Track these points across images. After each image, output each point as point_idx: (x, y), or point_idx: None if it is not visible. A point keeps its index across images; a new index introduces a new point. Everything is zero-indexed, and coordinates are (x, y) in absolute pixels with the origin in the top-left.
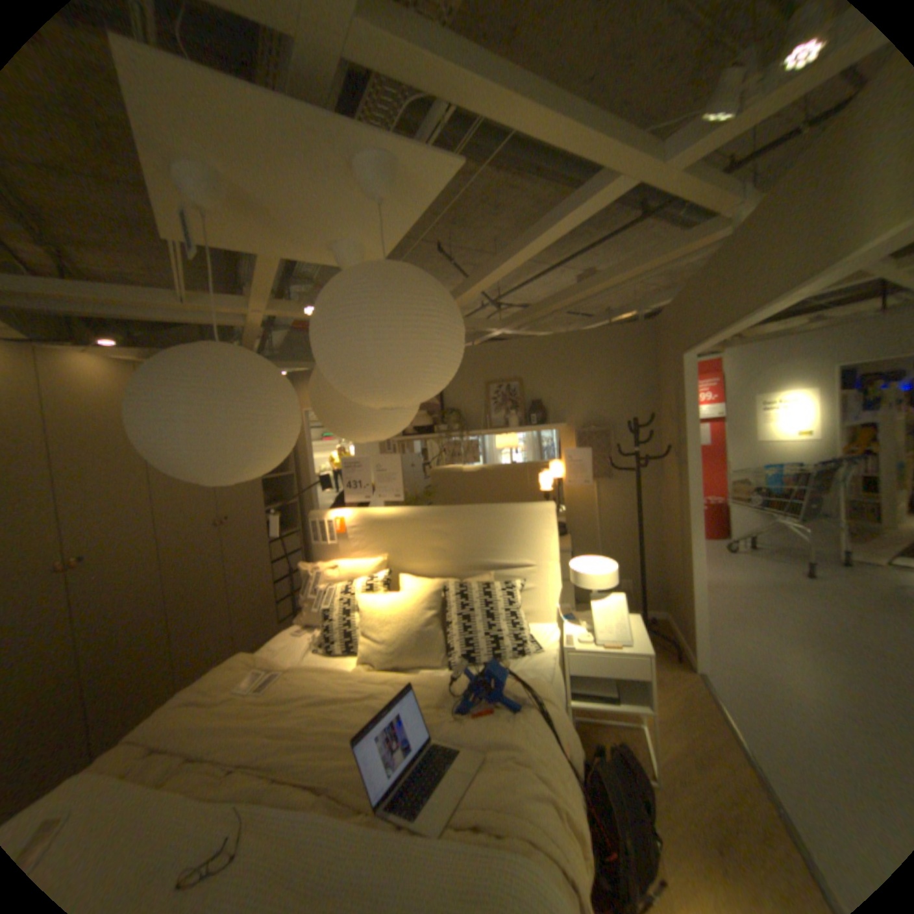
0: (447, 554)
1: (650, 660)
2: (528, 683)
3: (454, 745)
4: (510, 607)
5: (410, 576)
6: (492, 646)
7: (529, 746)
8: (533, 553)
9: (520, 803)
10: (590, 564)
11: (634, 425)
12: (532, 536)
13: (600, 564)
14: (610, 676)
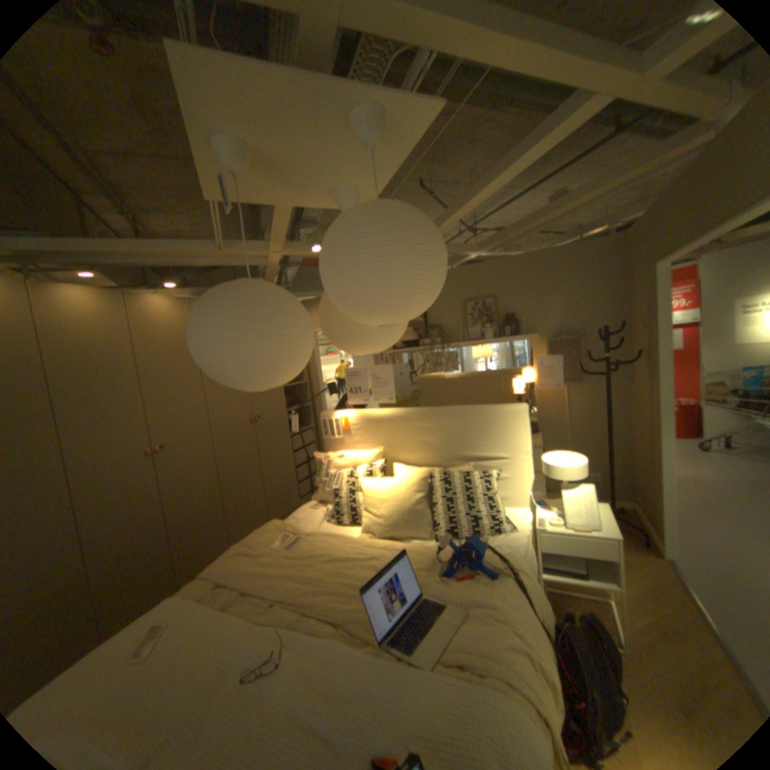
0: (433, 447)
1: (619, 544)
2: (504, 556)
3: (442, 601)
4: (487, 492)
5: (402, 465)
6: (472, 525)
7: (506, 607)
8: (508, 448)
9: (499, 652)
10: (561, 458)
11: (605, 333)
12: (507, 433)
13: (571, 459)
14: (580, 556)
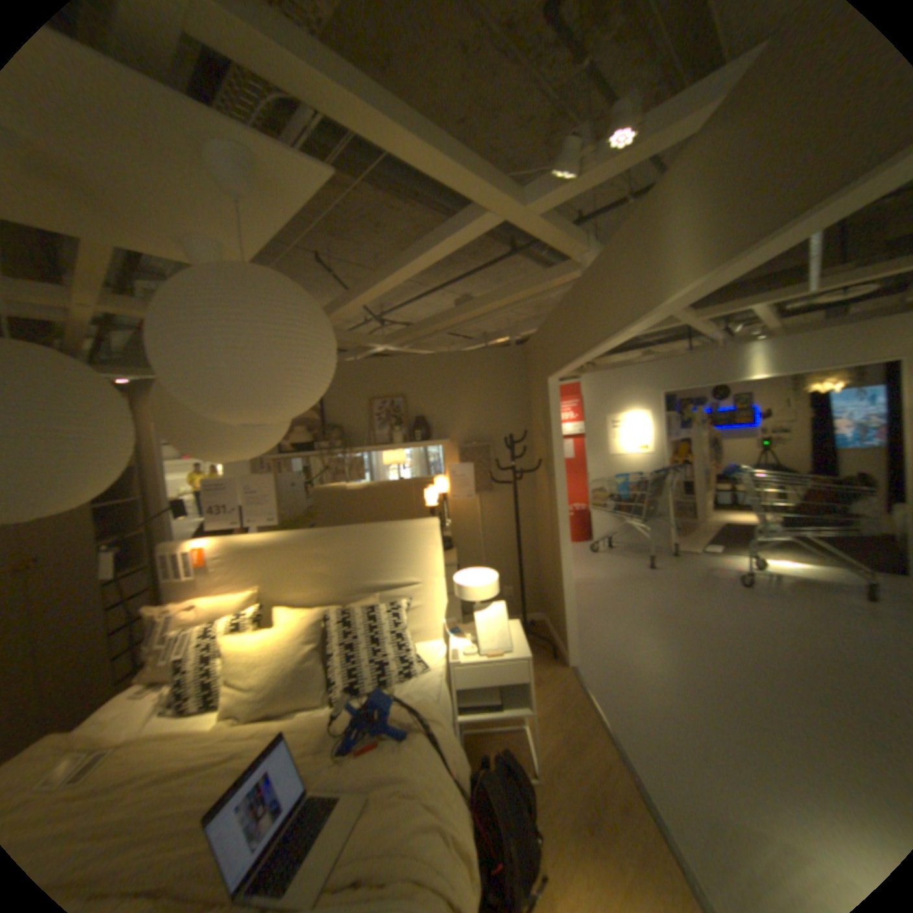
0: (328, 579)
1: (528, 662)
2: (413, 706)
3: (332, 793)
4: (395, 629)
5: (285, 608)
6: (376, 674)
7: (413, 775)
8: (418, 571)
9: (404, 840)
10: (473, 576)
11: (510, 441)
12: (416, 553)
13: (482, 576)
14: (493, 685)
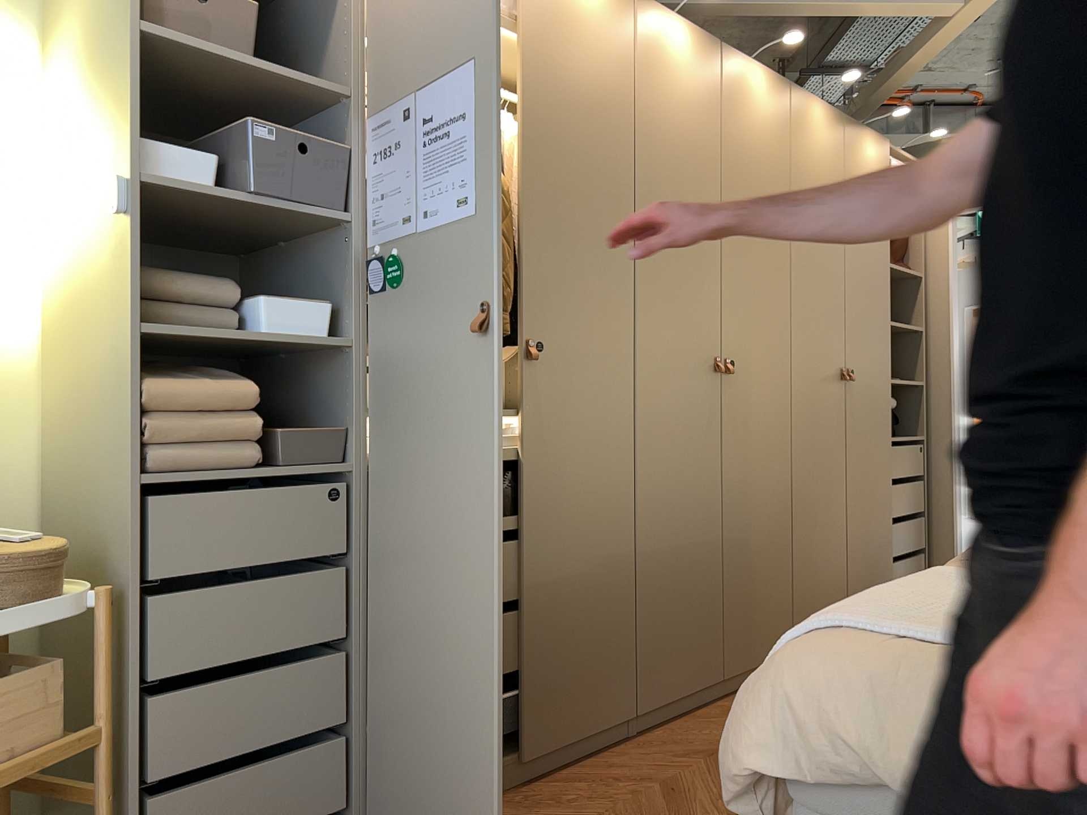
0: None
1: None
2: None
3: None
4: None
5: None
6: None
7: None
8: None
9: None
10: None
11: None
12: None
13: None
14: None
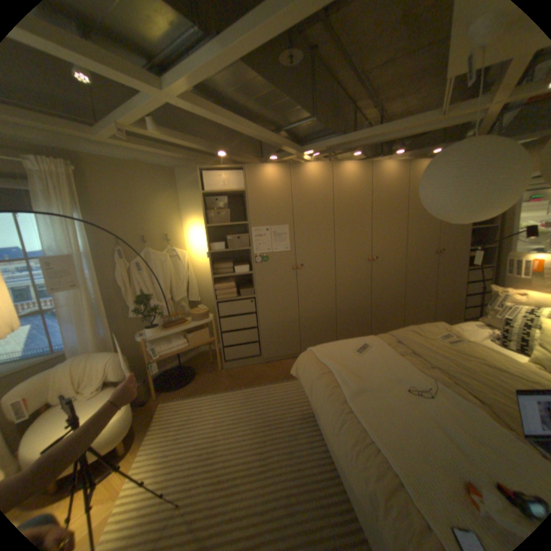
0: None
1: None
2: None
3: None
4: None
5: None
6: None
7: None
8: None
9: None
10: None
11: None
12: None
13: None
14: None
